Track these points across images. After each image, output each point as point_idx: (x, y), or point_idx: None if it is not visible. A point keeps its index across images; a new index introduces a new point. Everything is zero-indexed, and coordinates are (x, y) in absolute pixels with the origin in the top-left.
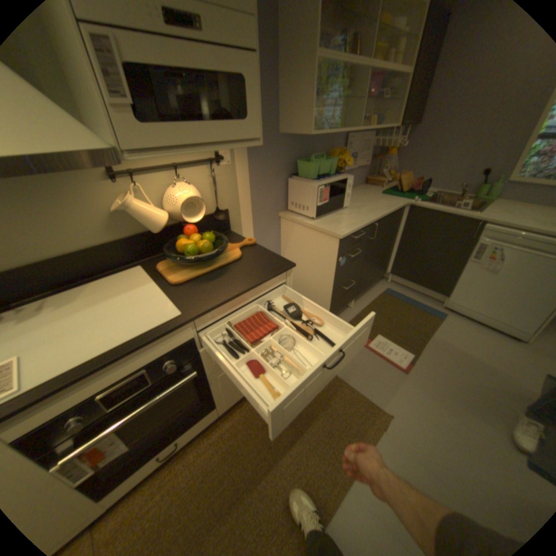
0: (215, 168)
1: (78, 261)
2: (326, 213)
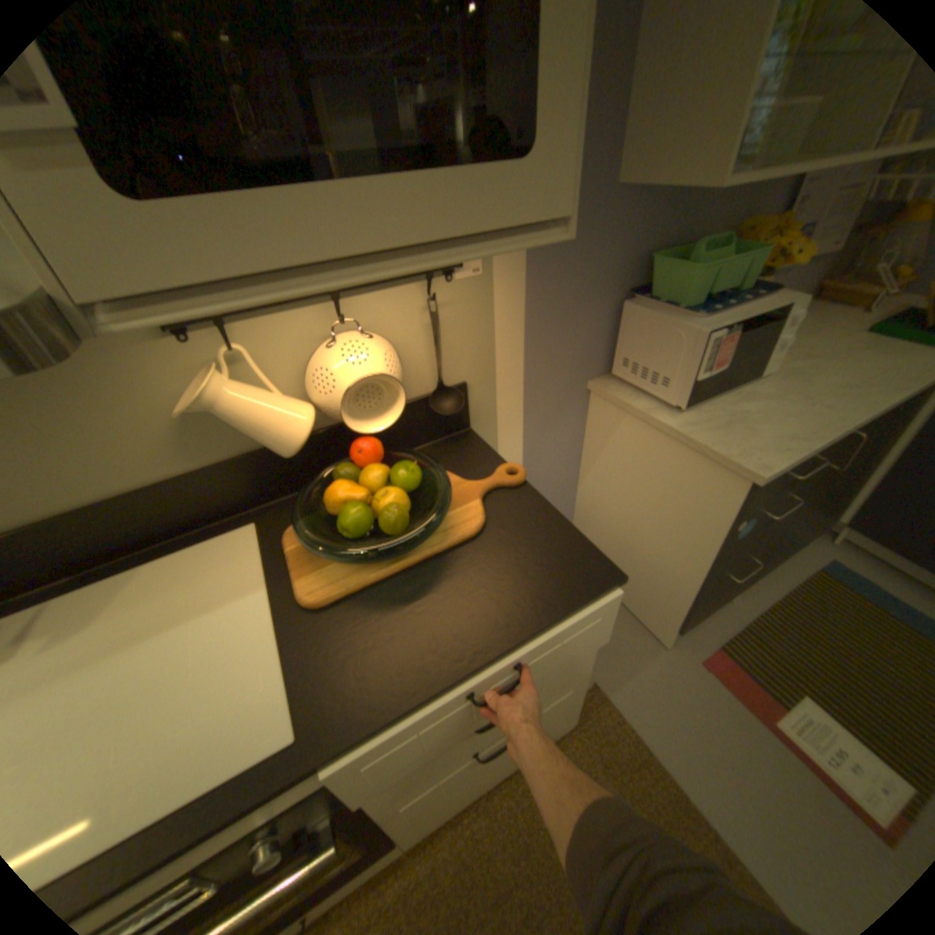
0: (440, 289)
1: (117, 518)
2: (713, 391)
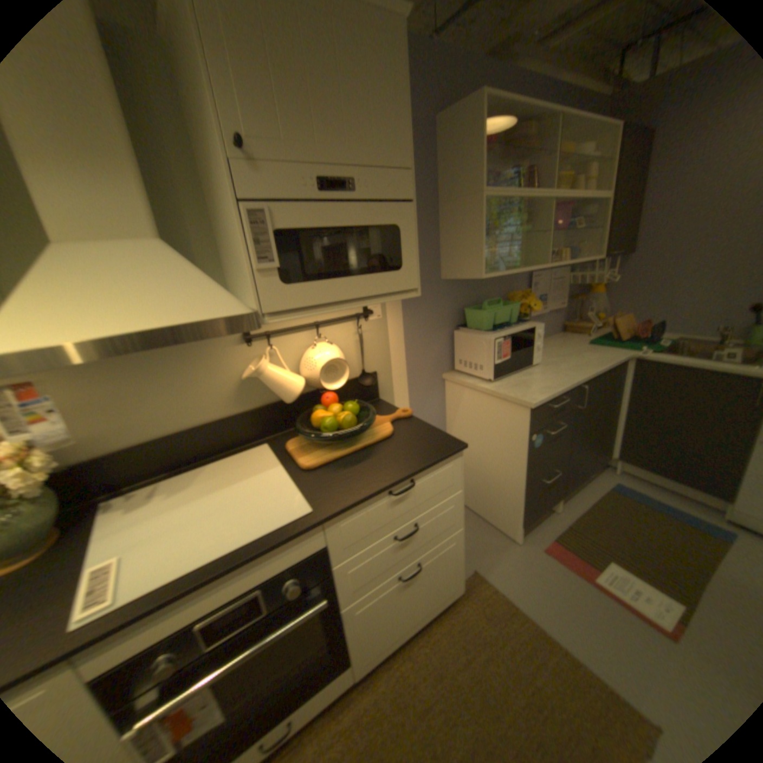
0: (362, 324)
1: (198, 437)
2: (509, 373)
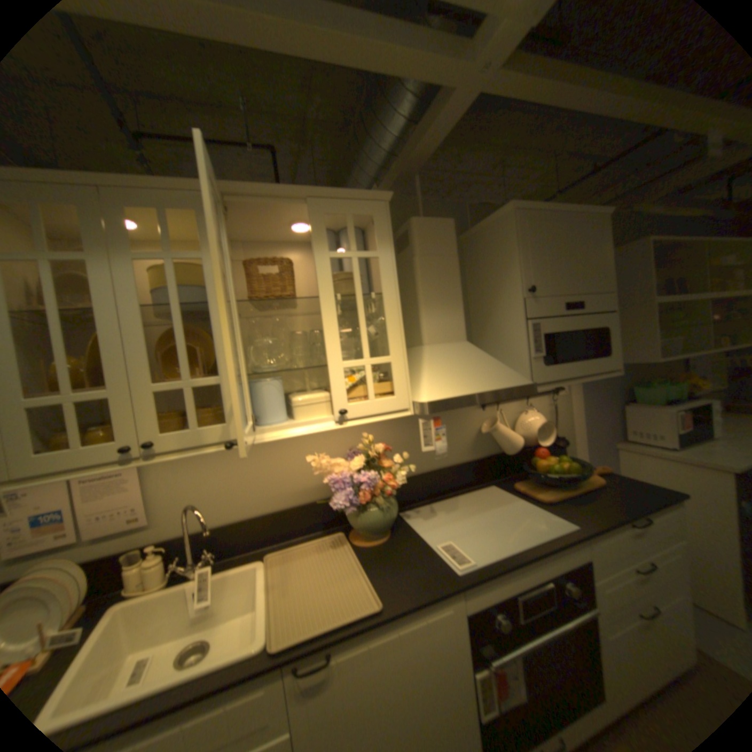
0: (555, 399)
1: (451, 476)
2: (690, 446)
